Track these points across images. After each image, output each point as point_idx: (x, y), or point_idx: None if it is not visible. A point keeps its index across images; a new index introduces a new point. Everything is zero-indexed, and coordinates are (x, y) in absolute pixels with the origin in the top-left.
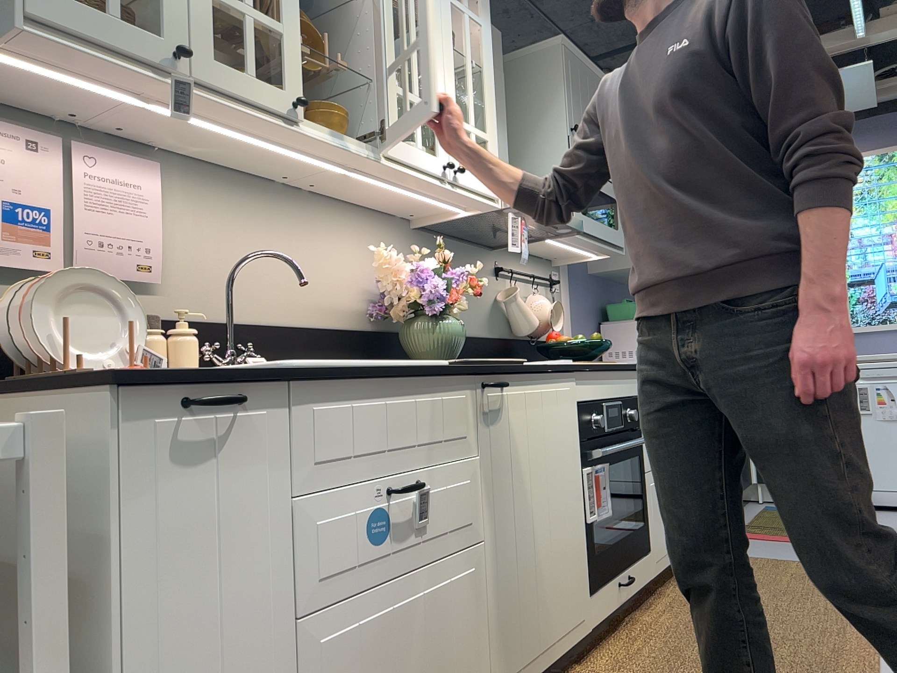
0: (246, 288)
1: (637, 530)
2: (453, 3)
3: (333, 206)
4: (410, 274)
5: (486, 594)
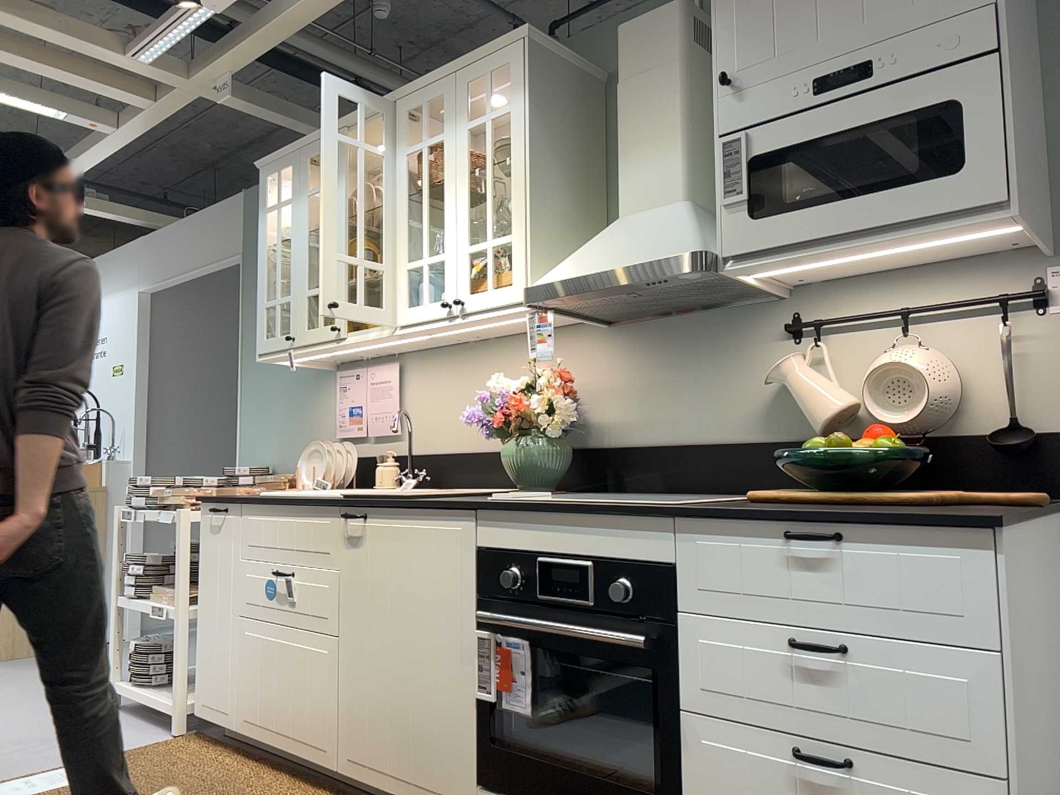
0: (447, 426)
1: (627, 790)
2: (469, 128)
3: (513, 339)
4: (481, 403)
5: (337, 678)
